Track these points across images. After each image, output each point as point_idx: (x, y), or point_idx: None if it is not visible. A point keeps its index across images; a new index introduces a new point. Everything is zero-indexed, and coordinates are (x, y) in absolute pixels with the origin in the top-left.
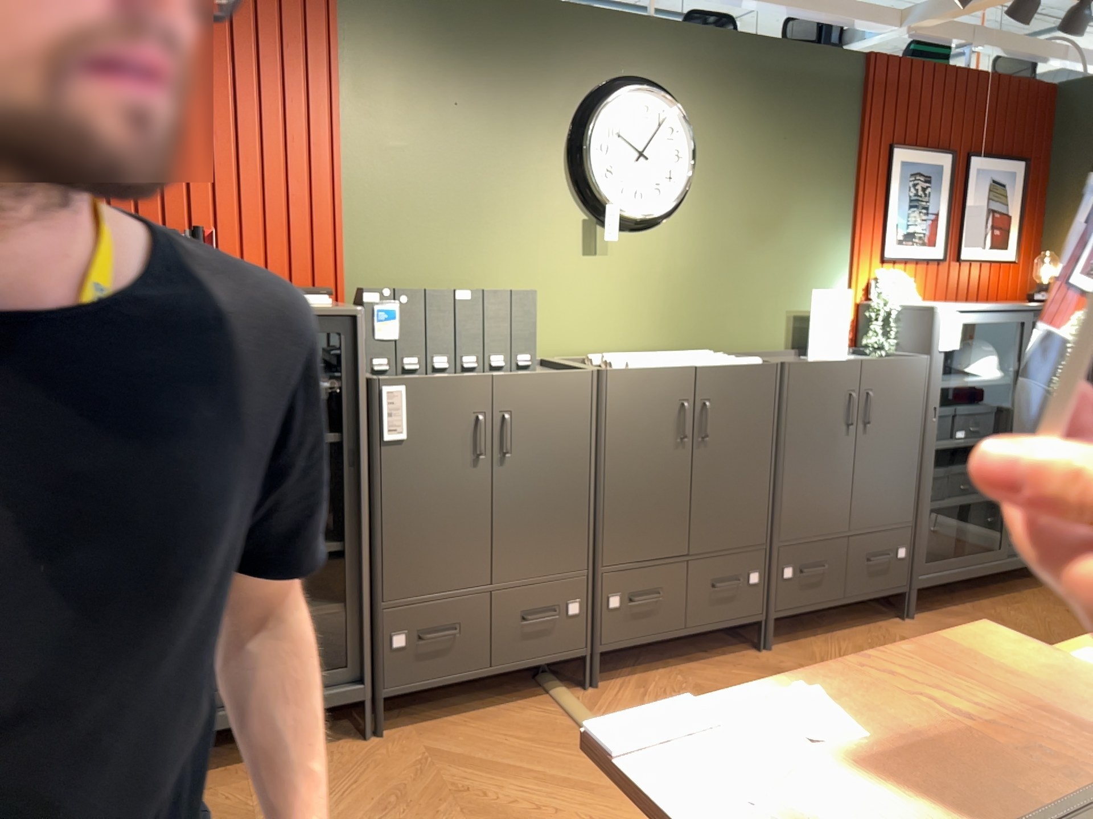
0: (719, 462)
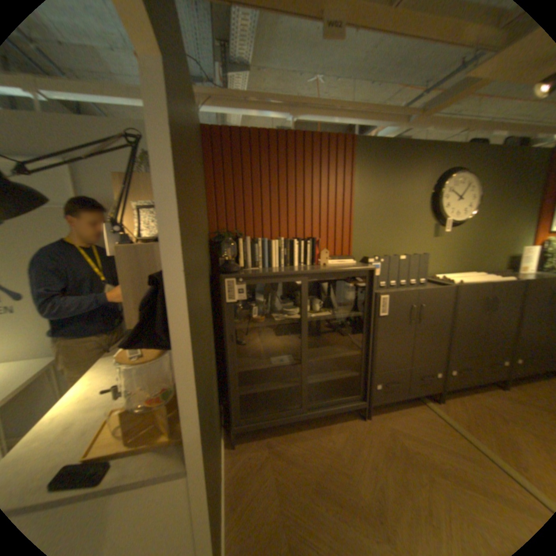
0: (498, 320)
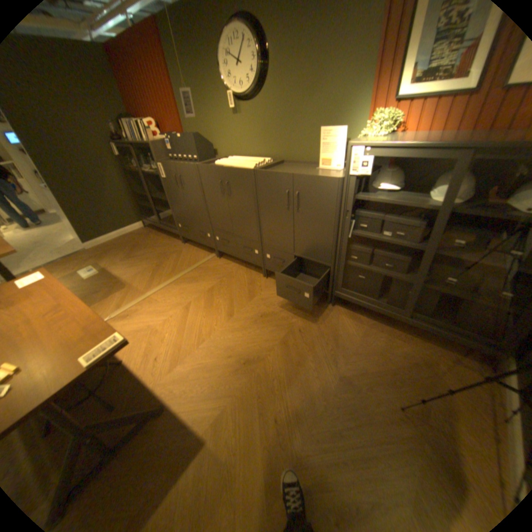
0: (236, 205)
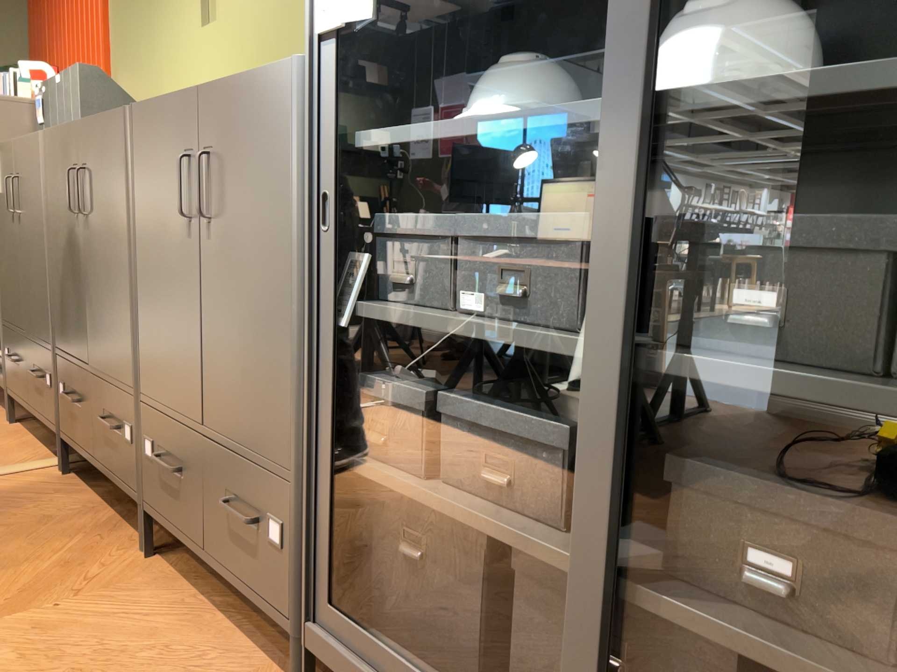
0: (96, 250)
